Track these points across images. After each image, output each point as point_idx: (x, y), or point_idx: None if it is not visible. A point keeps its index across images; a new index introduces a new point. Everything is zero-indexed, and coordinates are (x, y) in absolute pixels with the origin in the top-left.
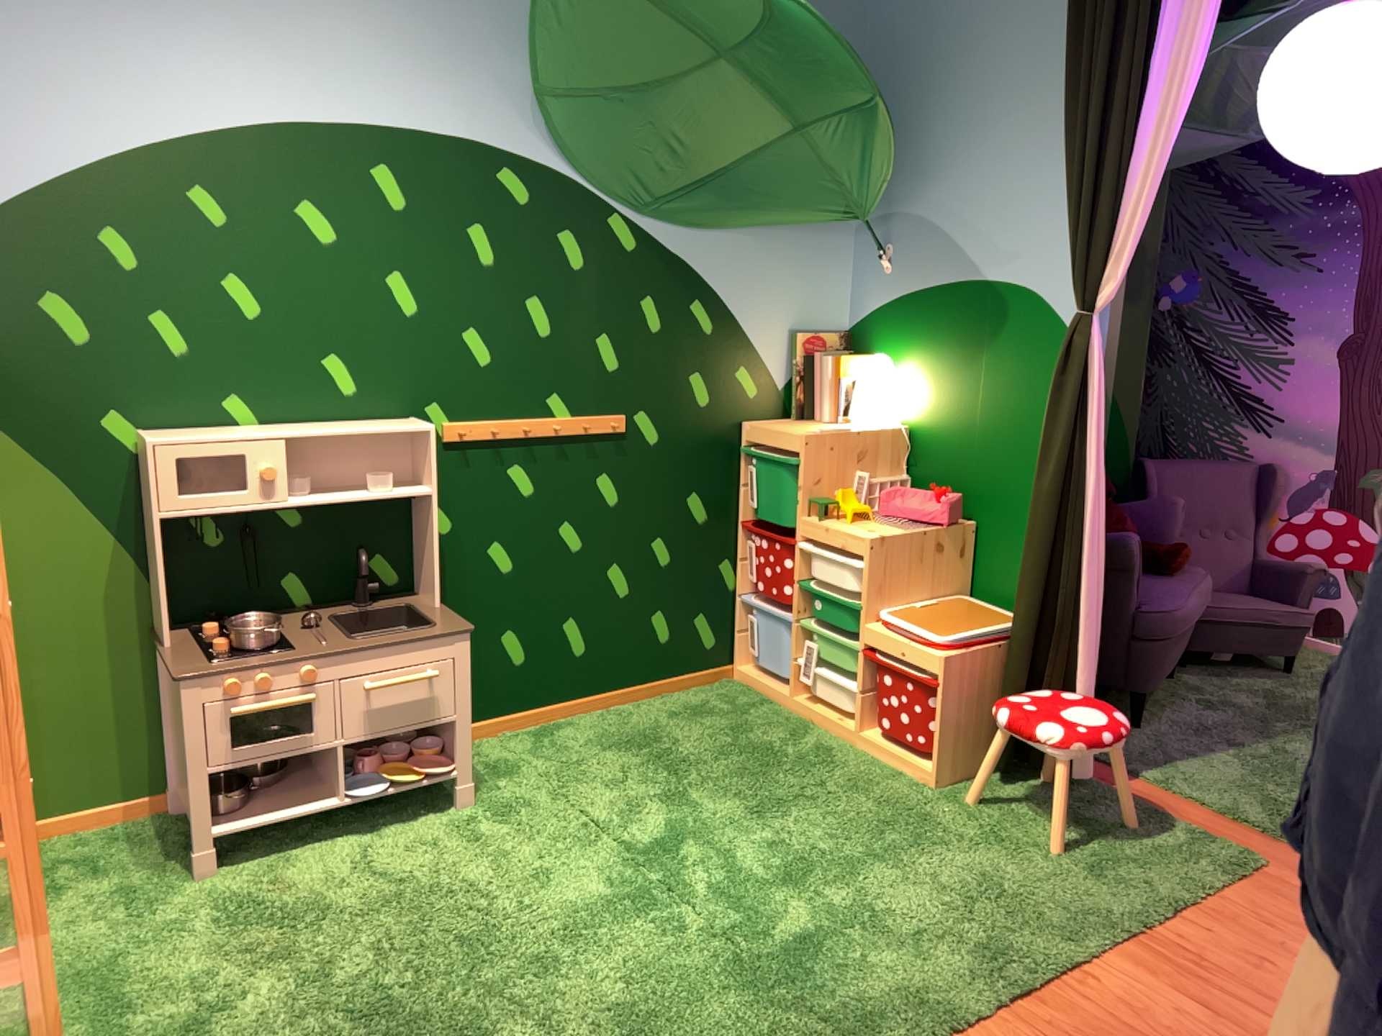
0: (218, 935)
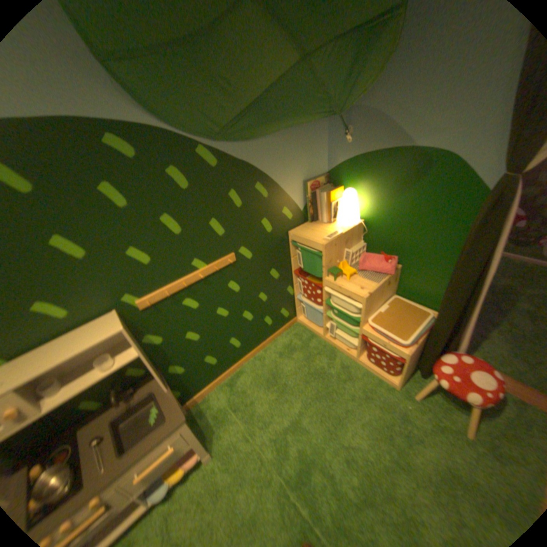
0: None
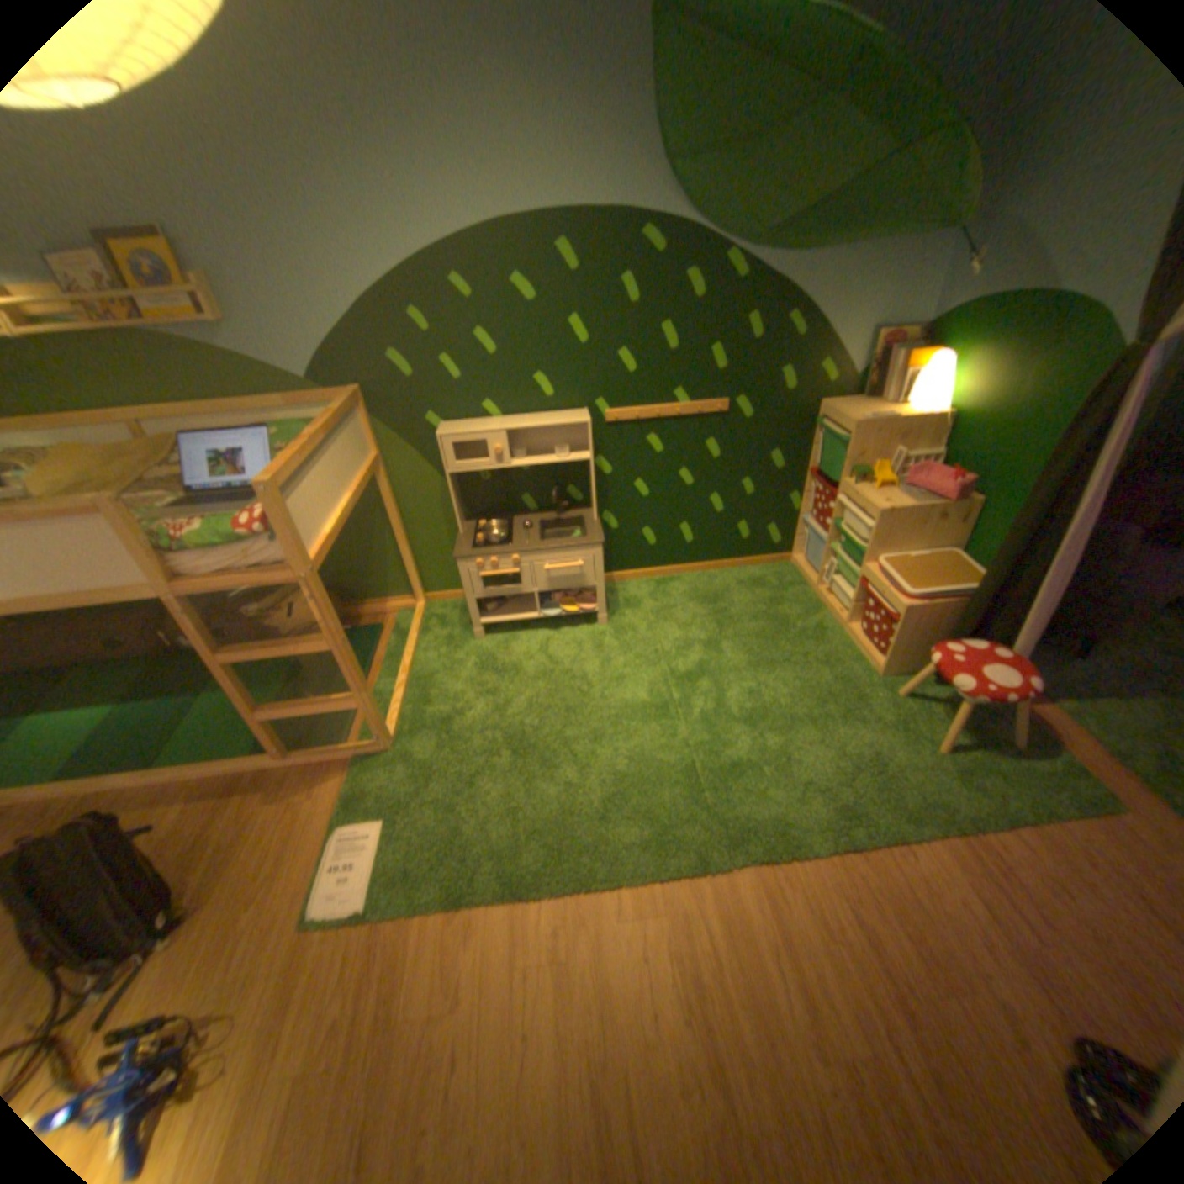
0: (473, 674)
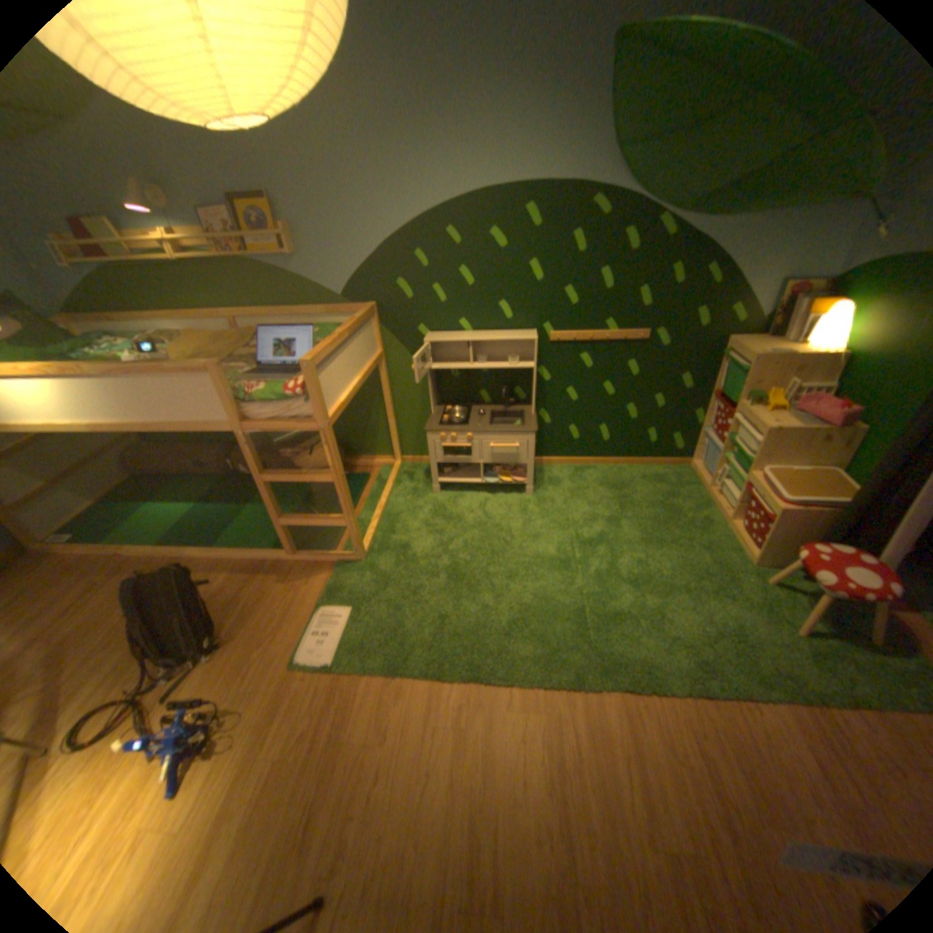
0: (428, 517)
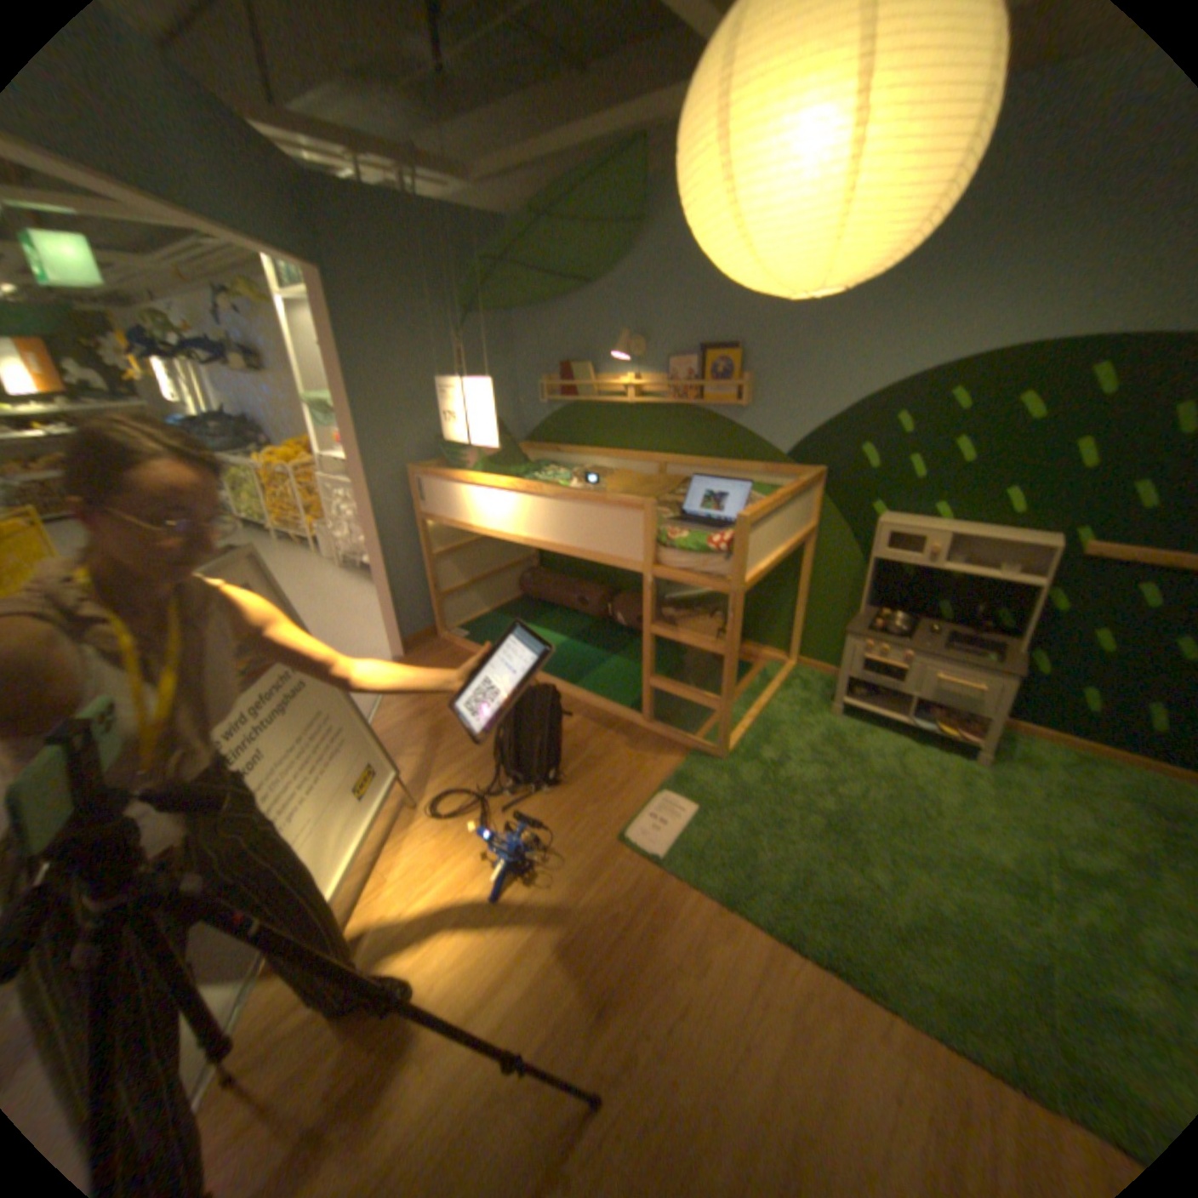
0: (816, 740)
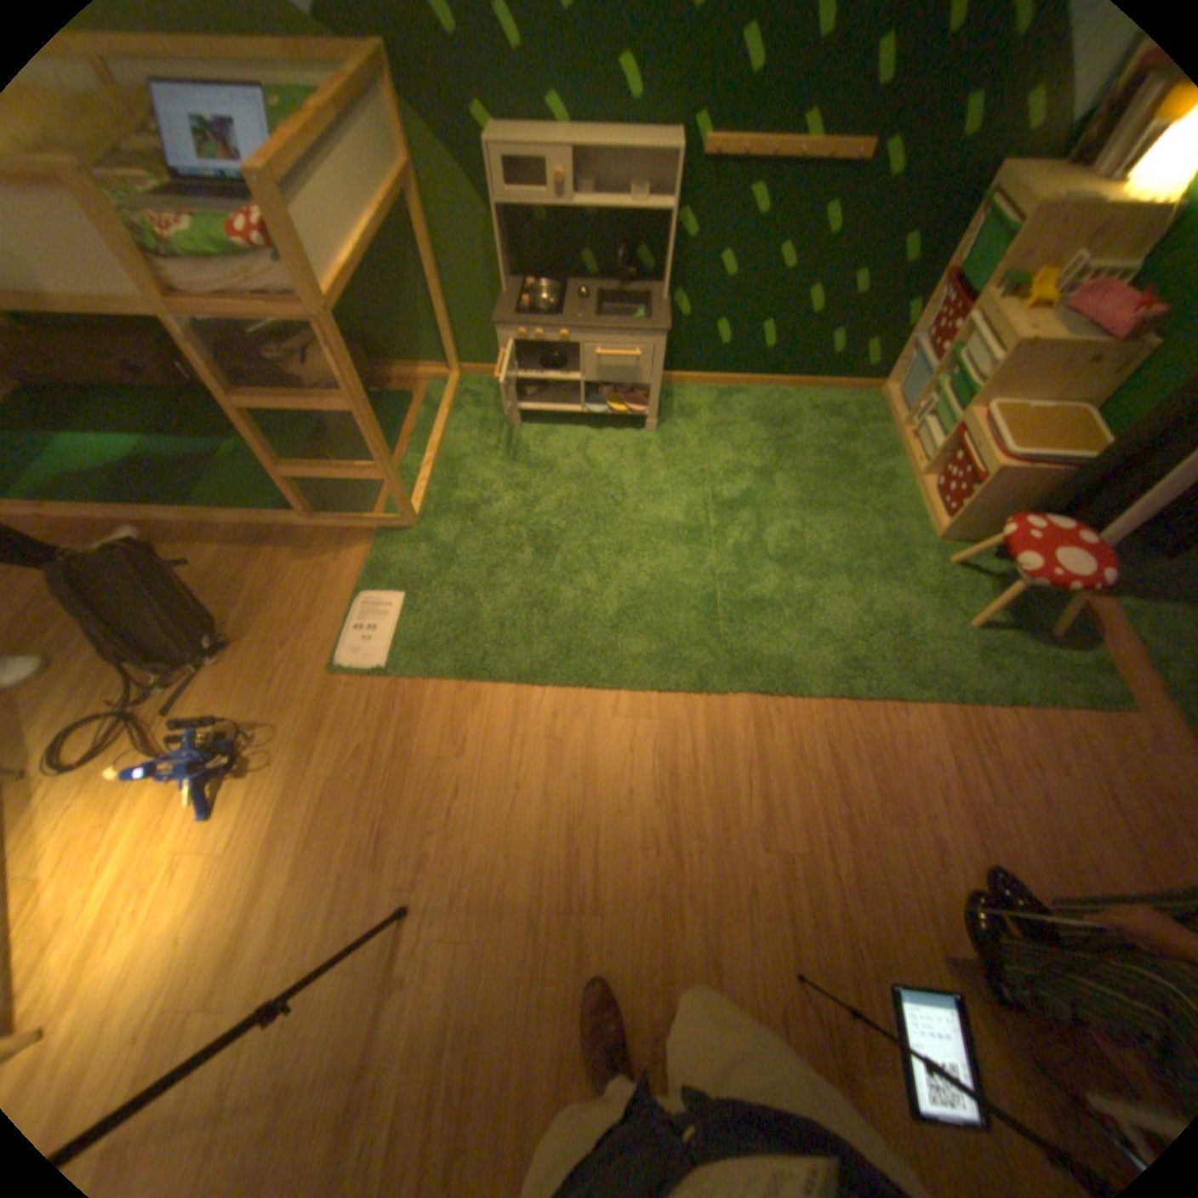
0: (503, 463)
